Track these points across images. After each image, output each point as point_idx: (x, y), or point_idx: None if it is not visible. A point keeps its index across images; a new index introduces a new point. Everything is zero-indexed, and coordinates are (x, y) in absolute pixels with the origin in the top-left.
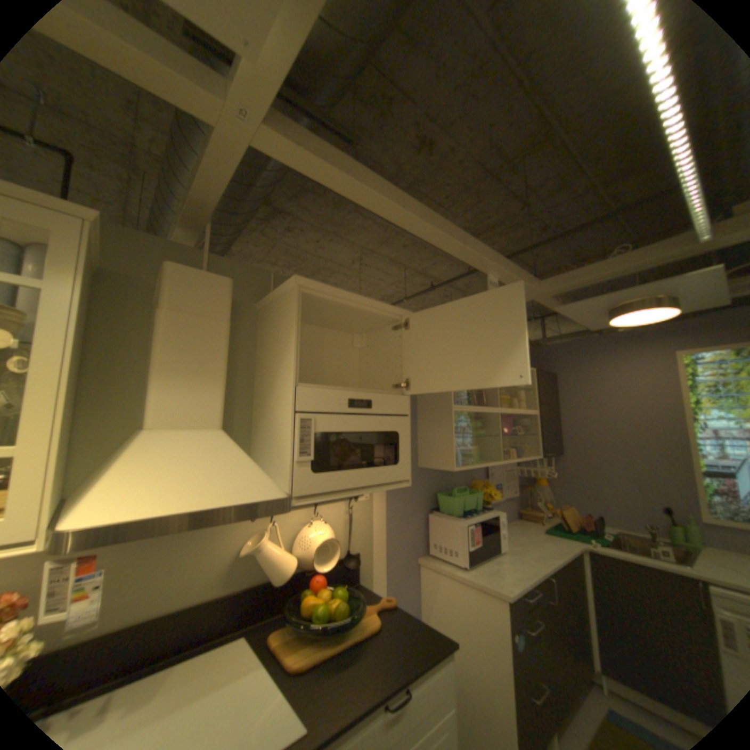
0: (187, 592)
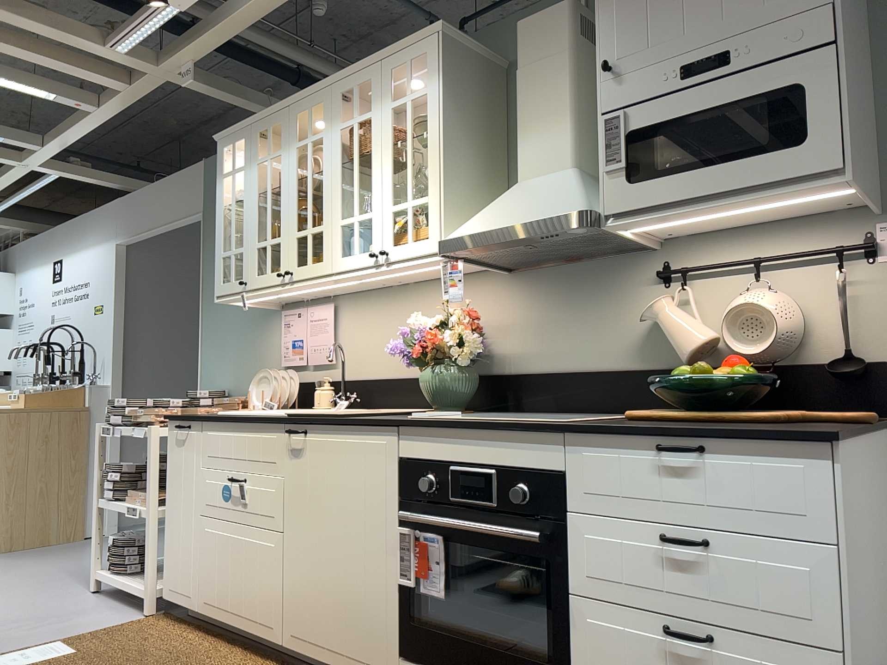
0: (603, 355)
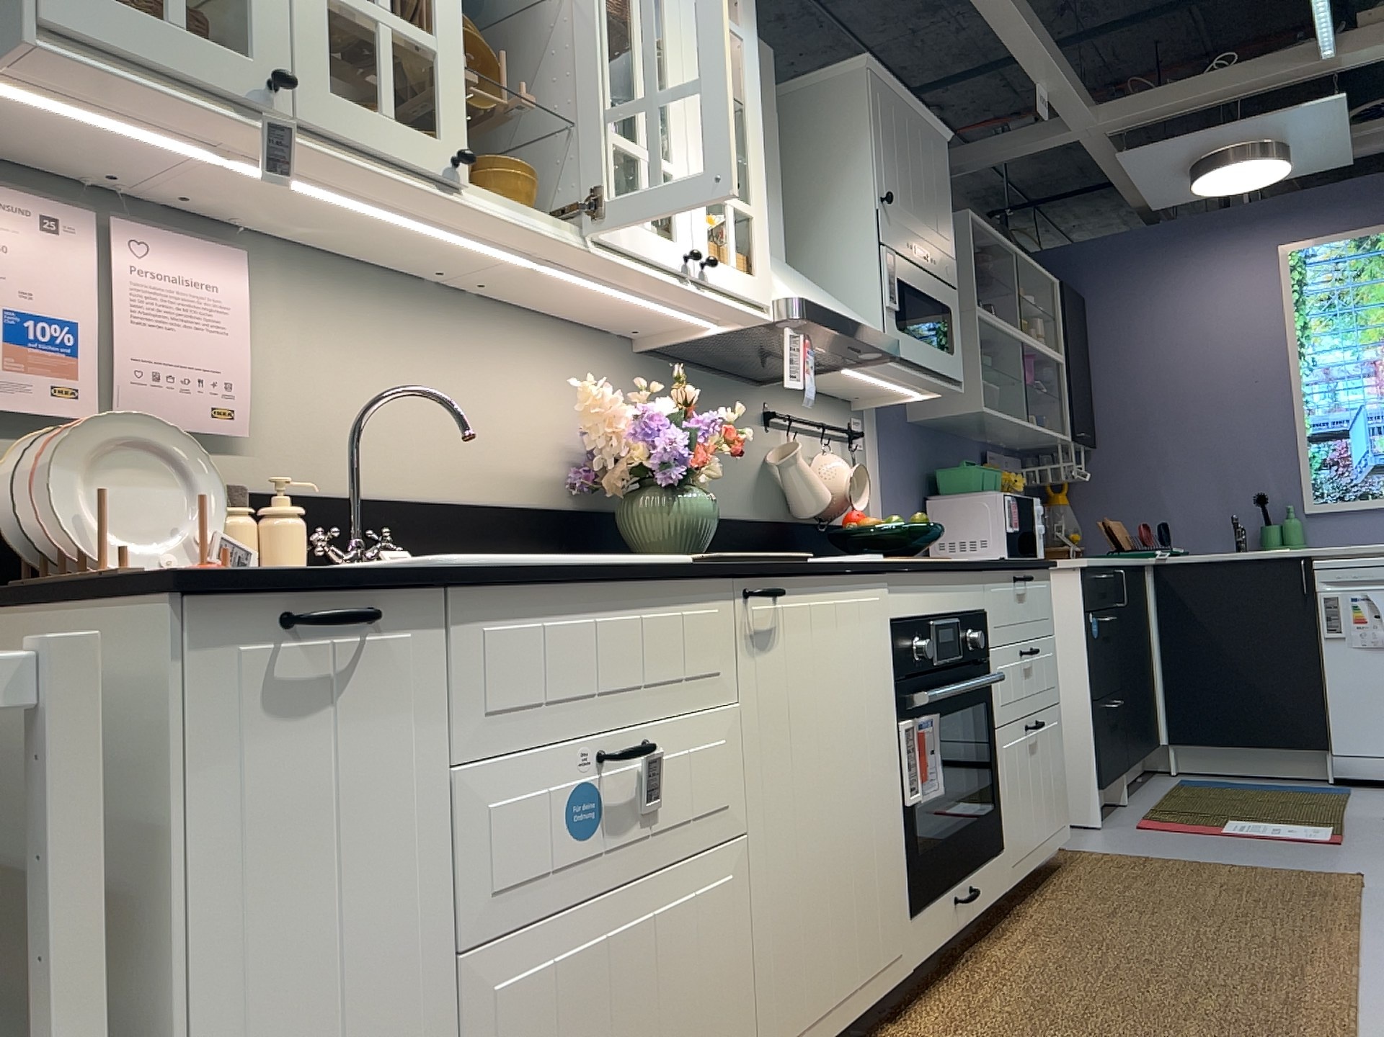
0: (731, 500)
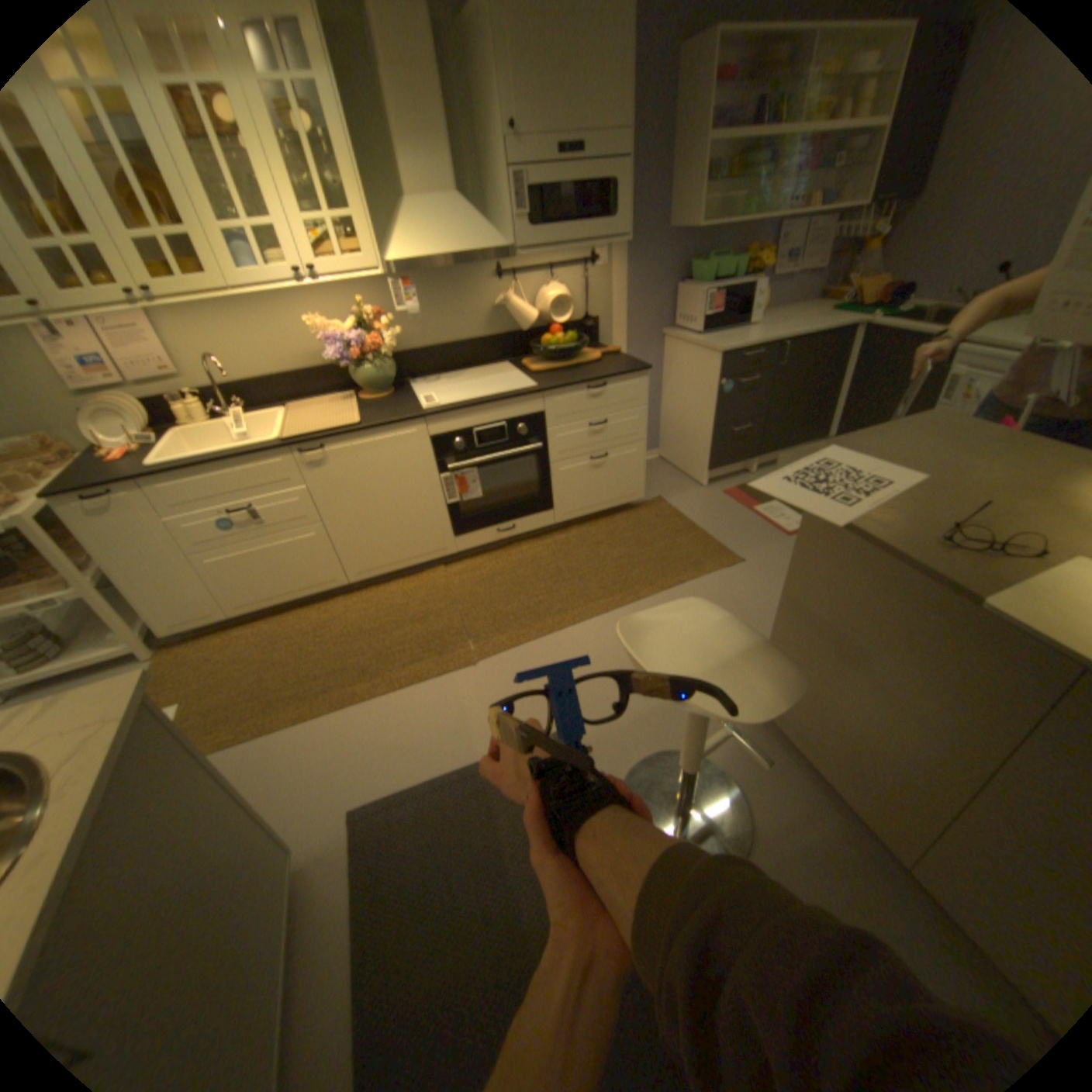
0: (466, 330)
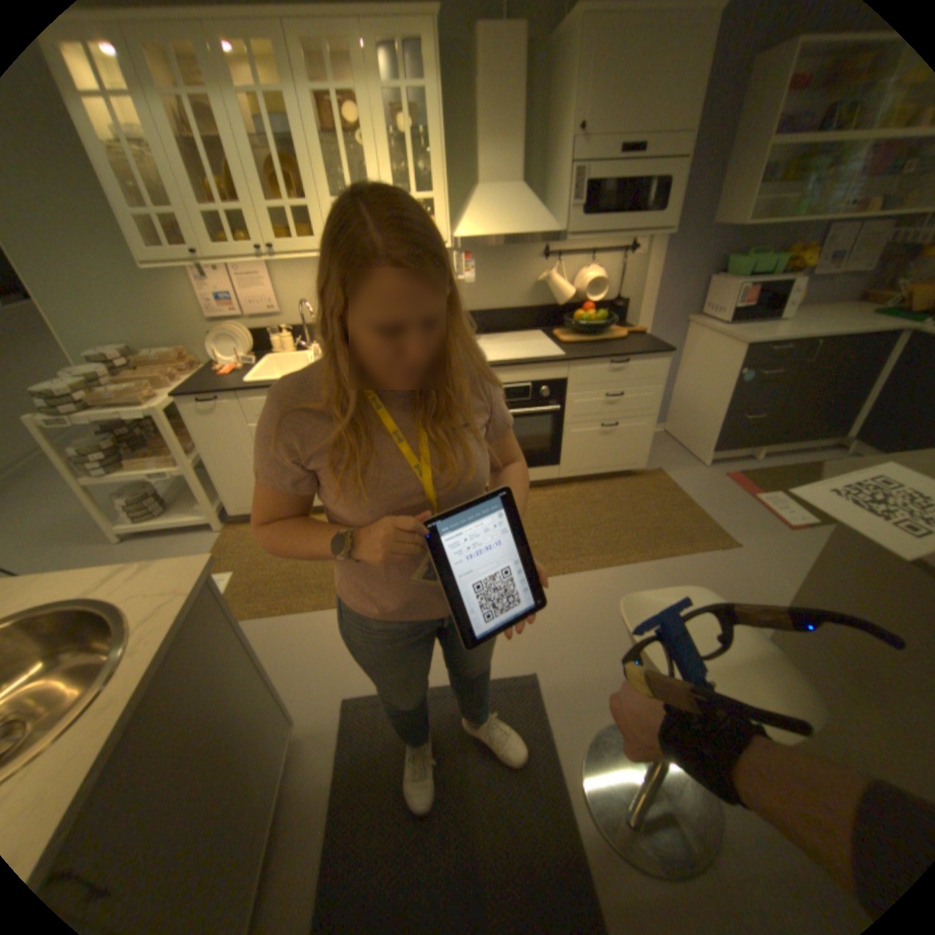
0: (509, 300)
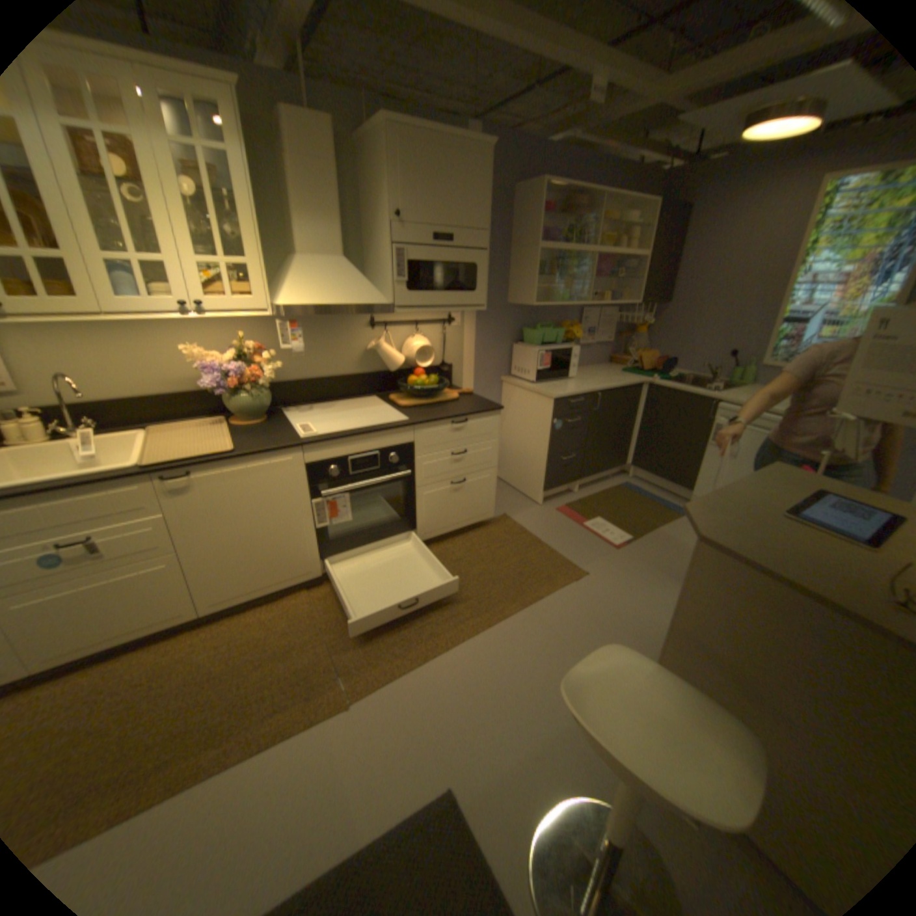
0: (340, 367)
